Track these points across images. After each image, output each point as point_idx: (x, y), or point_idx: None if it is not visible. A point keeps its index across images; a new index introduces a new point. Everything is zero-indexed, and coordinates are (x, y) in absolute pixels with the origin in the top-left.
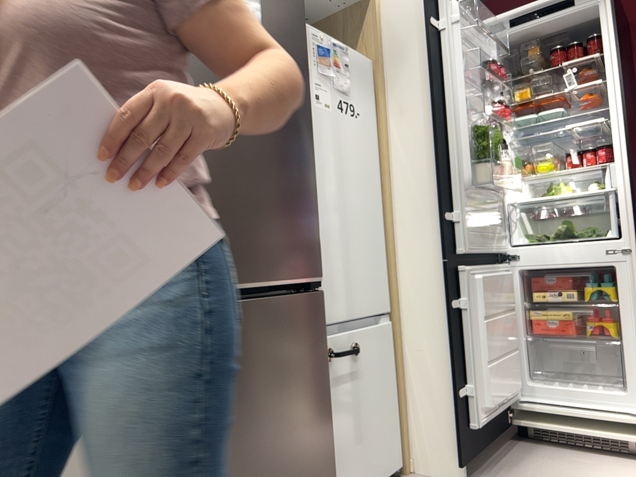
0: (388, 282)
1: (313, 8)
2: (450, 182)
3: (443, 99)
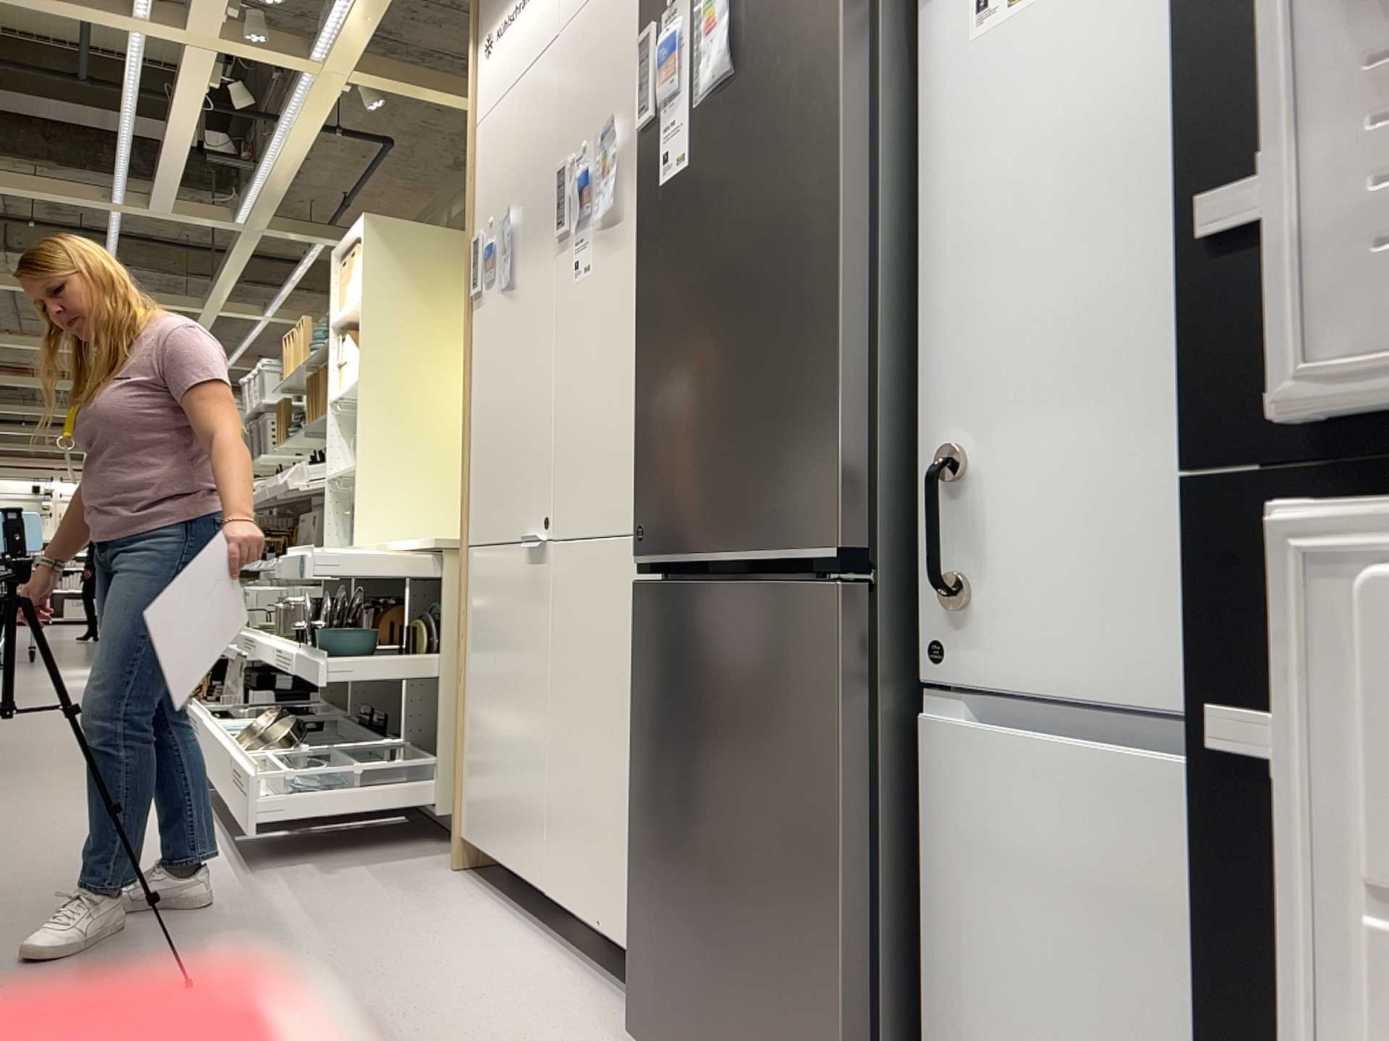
0: None
1: None
2: None
3: None
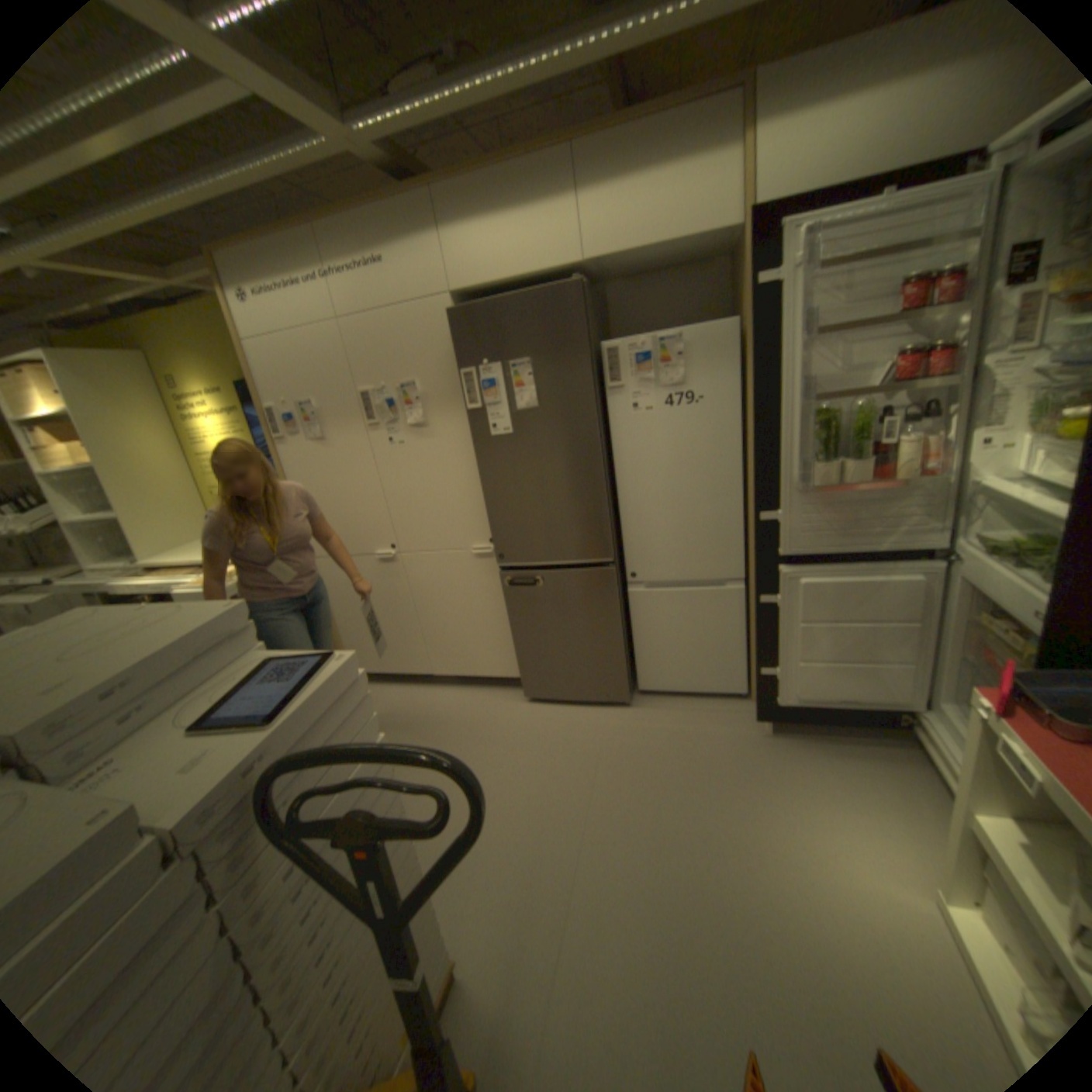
0: (748, 551)
1: (709, 246)
2: (777, 479)
3: (777, 379)
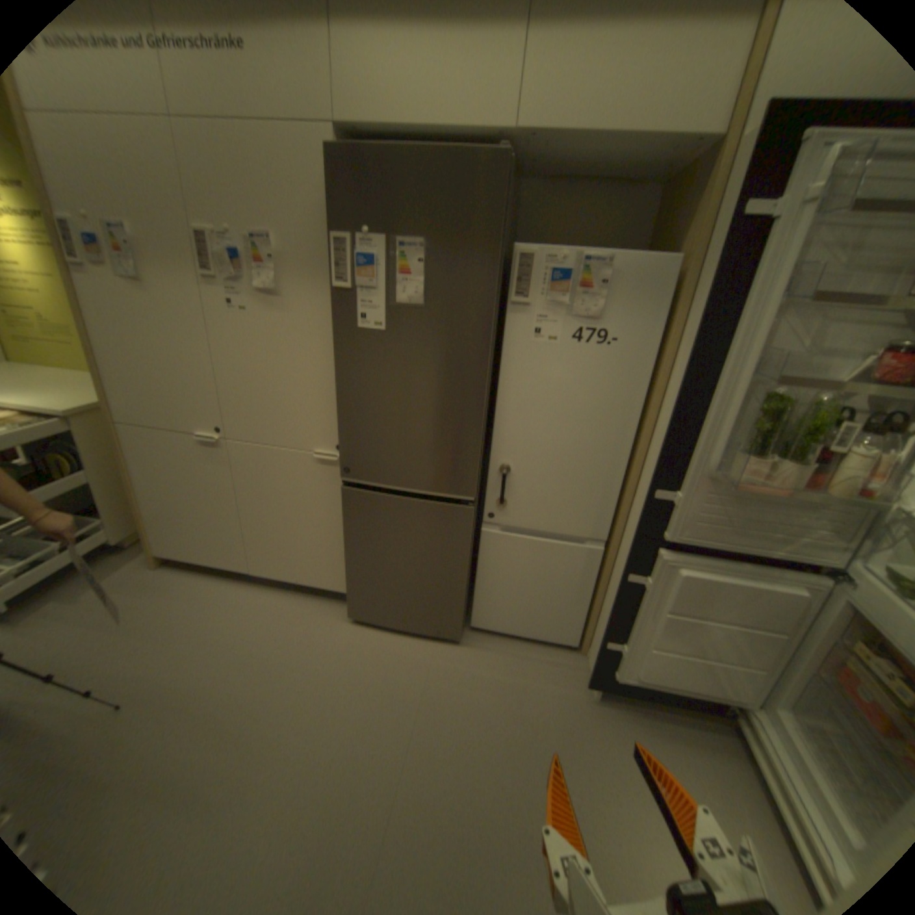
0: (618, 514)
1: (661, 158)
2: (687, 456)
3: (727, 342)
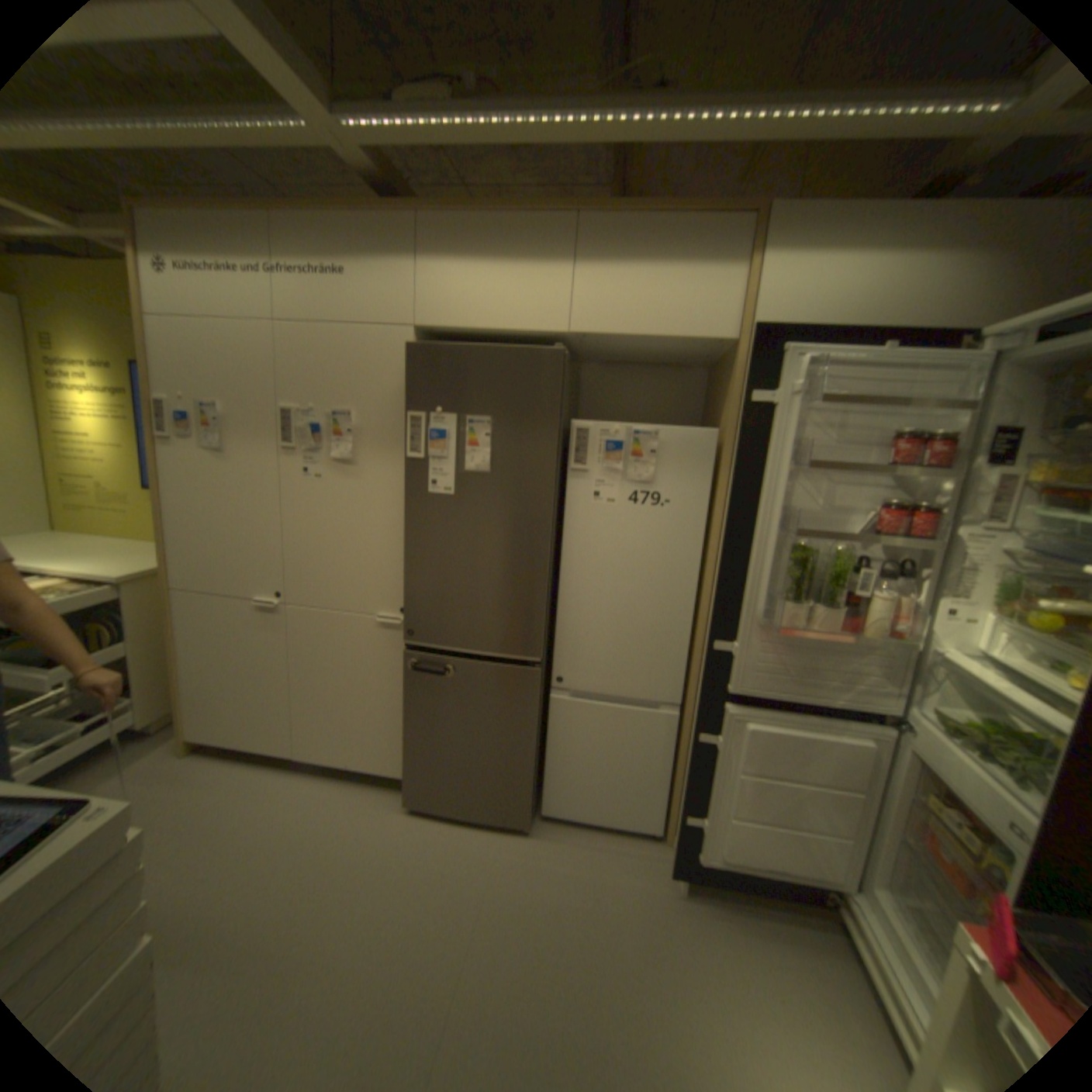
0: (690, 675)
1: (696, 352)
2: (739, 607)
3: (756, 502)
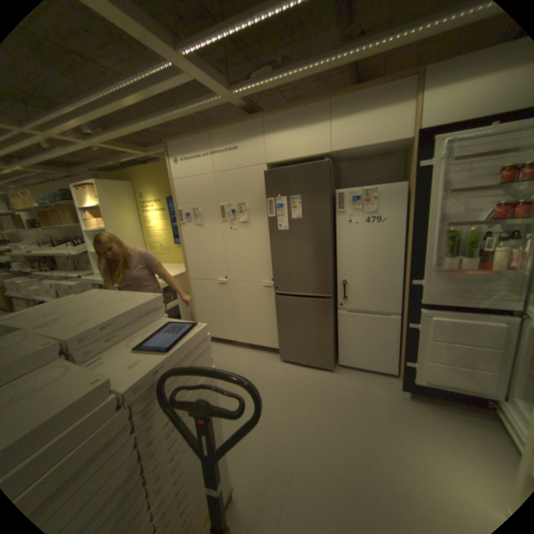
0: (404, 299)
1: (395, 146)
2: (423, 263)
3: (427, 213)
